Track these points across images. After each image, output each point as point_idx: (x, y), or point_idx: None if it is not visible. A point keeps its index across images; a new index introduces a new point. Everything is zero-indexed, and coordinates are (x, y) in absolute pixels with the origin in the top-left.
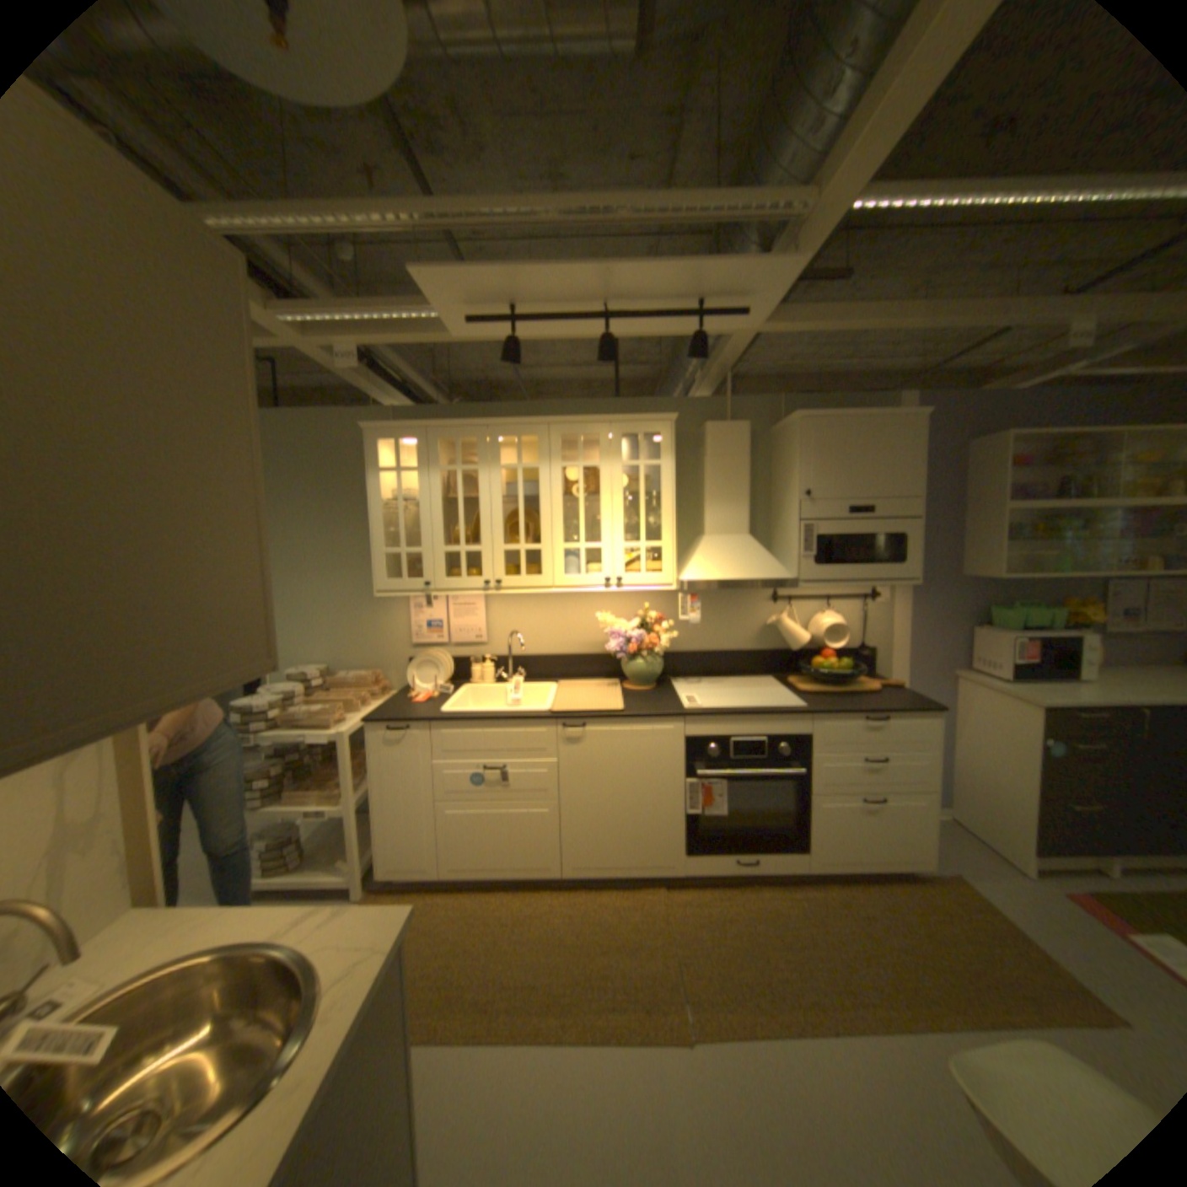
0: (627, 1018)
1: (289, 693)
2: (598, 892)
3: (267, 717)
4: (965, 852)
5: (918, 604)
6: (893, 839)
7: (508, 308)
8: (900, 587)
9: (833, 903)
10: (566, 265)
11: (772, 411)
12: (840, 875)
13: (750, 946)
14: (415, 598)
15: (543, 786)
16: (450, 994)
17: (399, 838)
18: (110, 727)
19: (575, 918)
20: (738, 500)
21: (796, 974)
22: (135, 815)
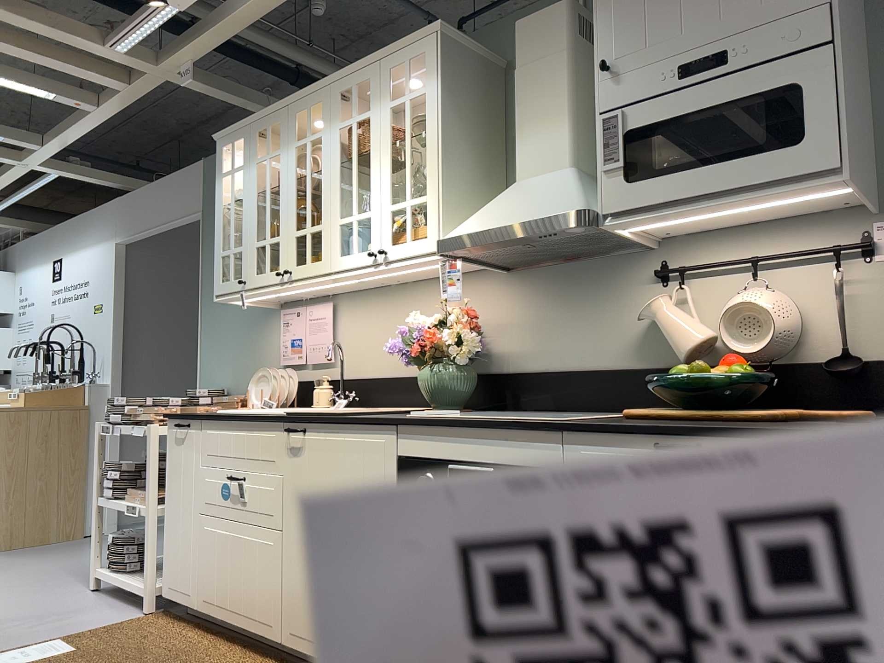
0: None
1: (169, 400)
2: None
3: (128, 410)
4: None
5: None
6: None
7: None
8: None
9: None
10: None
11: None
12: None
13: None
14: (283, 315)
15: (270, 507)
16: None
17: (177, 548)
18: None
19: None
20: (553, 118)
21: None
22: None
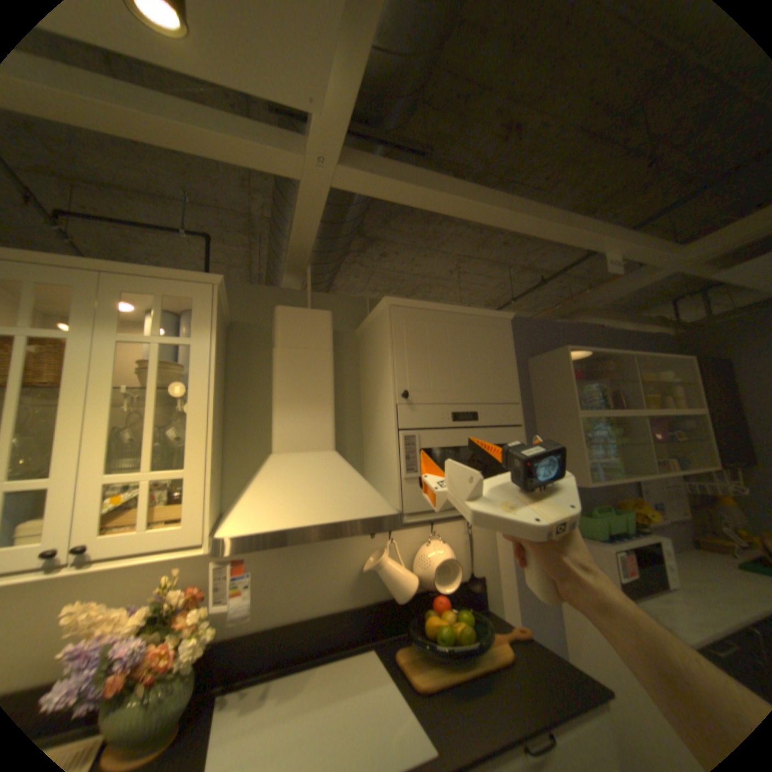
0: None
1: None
2: None
3: None
4: None
5: None
6: None
7: None
8: None
9: None
10: None
11: (357, 312)
12: None
13: None
14: None
15: None
16: None
17: None
18: None
19: None
20: (318, 403)
21: None
22: None
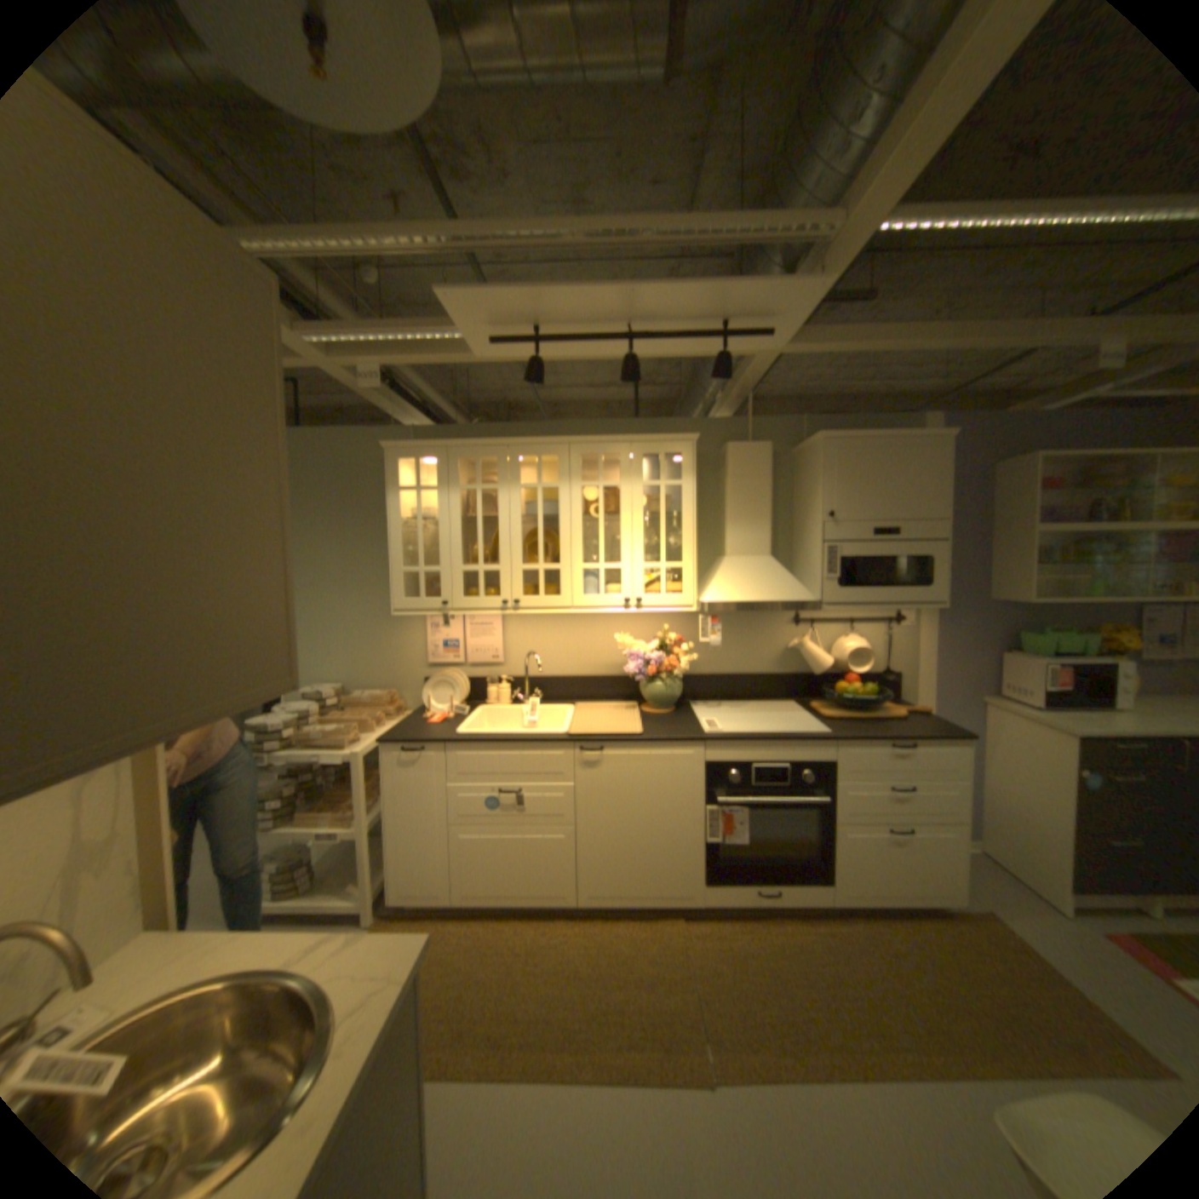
0: (646, 1056)
1: (304, 711)
2: (615, 922)
3: (282, 735)
4: (997, 887)
5: (945, 628)
6: (922, 872)
7: (533, 328)
8: (926, 610)
9: (859, 938)
10: (591, 286)
11: (794, 432)
12: (866, 908)
13: (772, 982)
14: (432, 617)
15: (560, 810)
16: (462, 1026)
17: (412, 861)
18: (133, 744)
19: (591, 949)
20: (759, 520)
21: (822, 1013)
22: (150, 833)
